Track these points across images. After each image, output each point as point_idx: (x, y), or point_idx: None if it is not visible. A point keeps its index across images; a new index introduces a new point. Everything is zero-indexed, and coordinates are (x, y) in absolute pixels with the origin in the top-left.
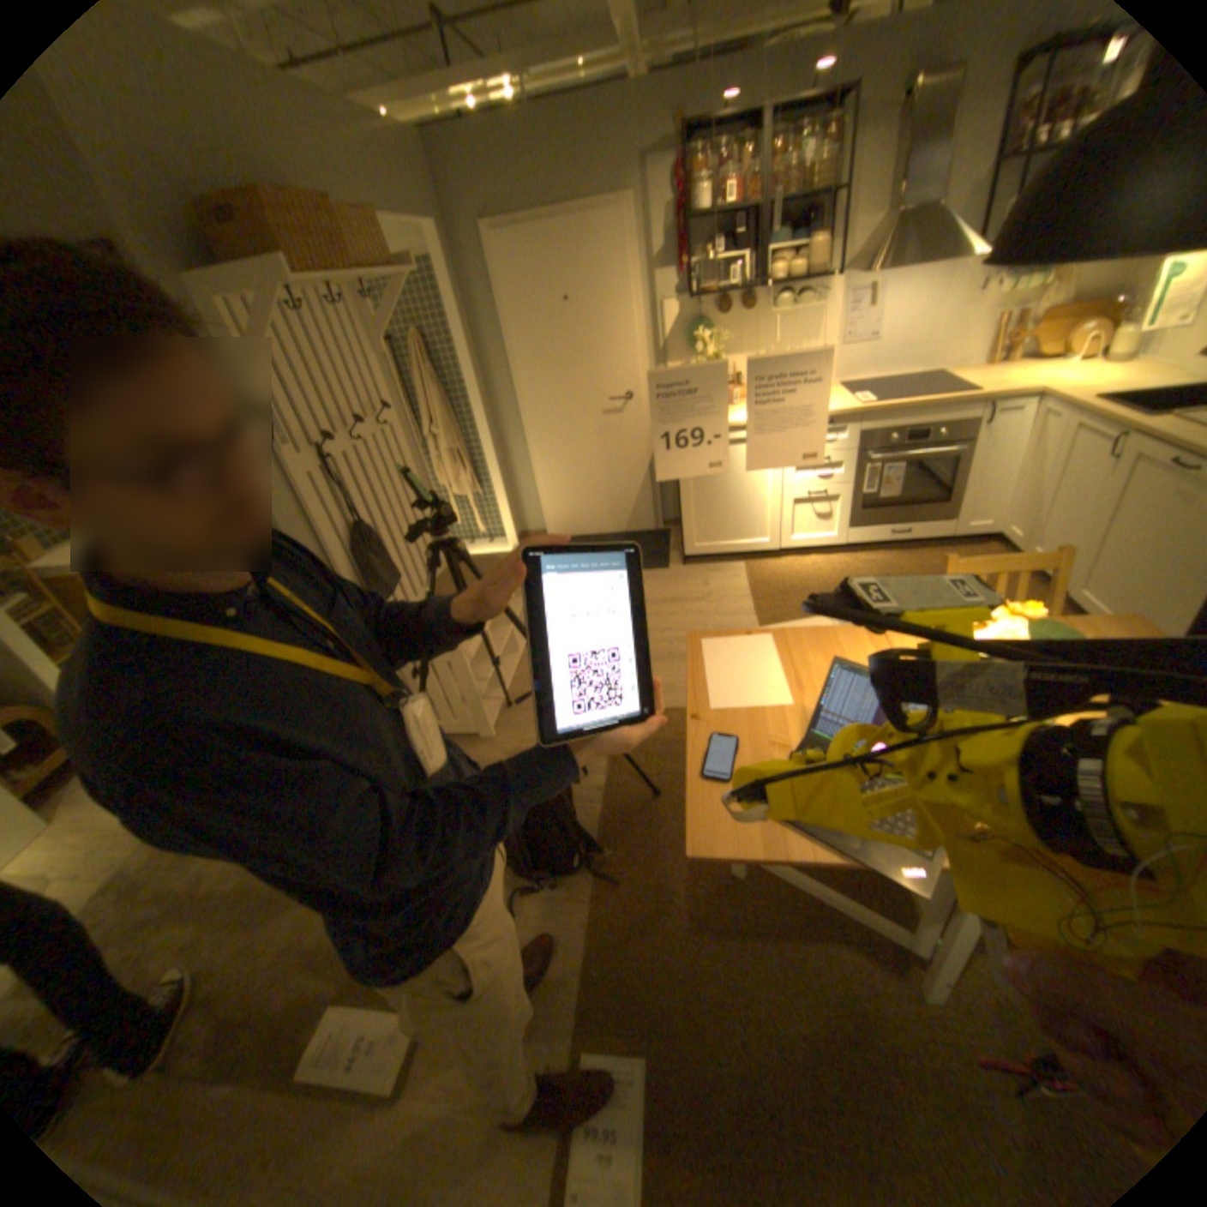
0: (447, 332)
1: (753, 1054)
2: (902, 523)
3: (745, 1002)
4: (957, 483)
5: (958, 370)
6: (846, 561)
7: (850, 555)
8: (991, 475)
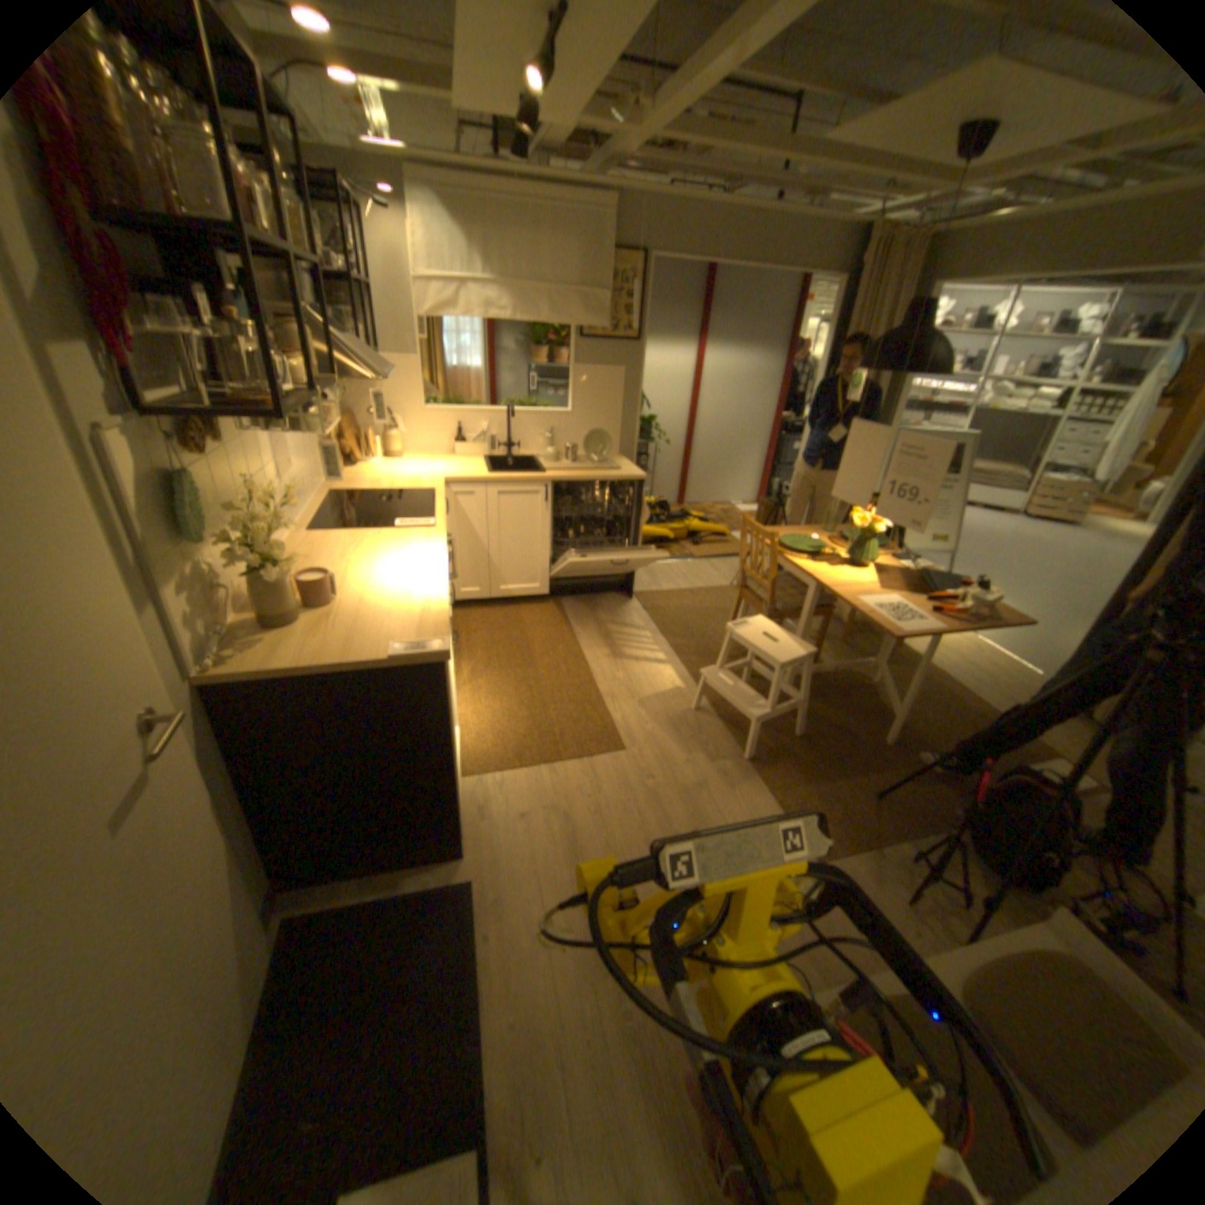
0: None
1: (963, 731)
2: None
3: (947, 735)
4: None
5: (329, 486)
6: (466, 690)
7: None
8: None
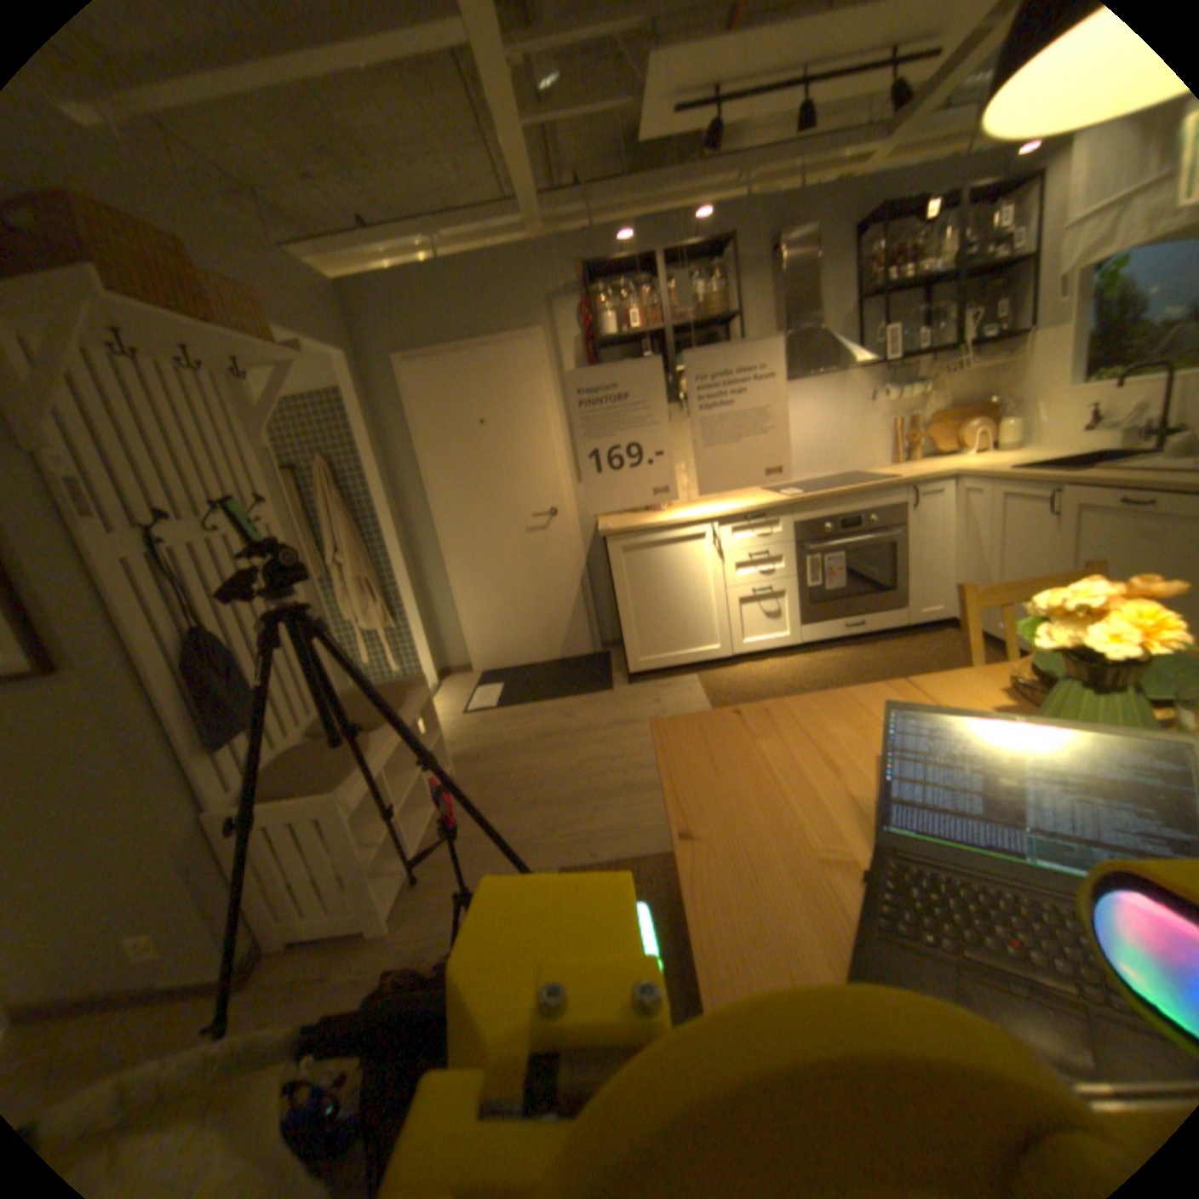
0: (355, 452)
1: None
2: (851, 614)
3: None
4: (897, 568)
5: (868, 469)
6: (803, 659)
7: (805, 654)
8: (925, 561)
